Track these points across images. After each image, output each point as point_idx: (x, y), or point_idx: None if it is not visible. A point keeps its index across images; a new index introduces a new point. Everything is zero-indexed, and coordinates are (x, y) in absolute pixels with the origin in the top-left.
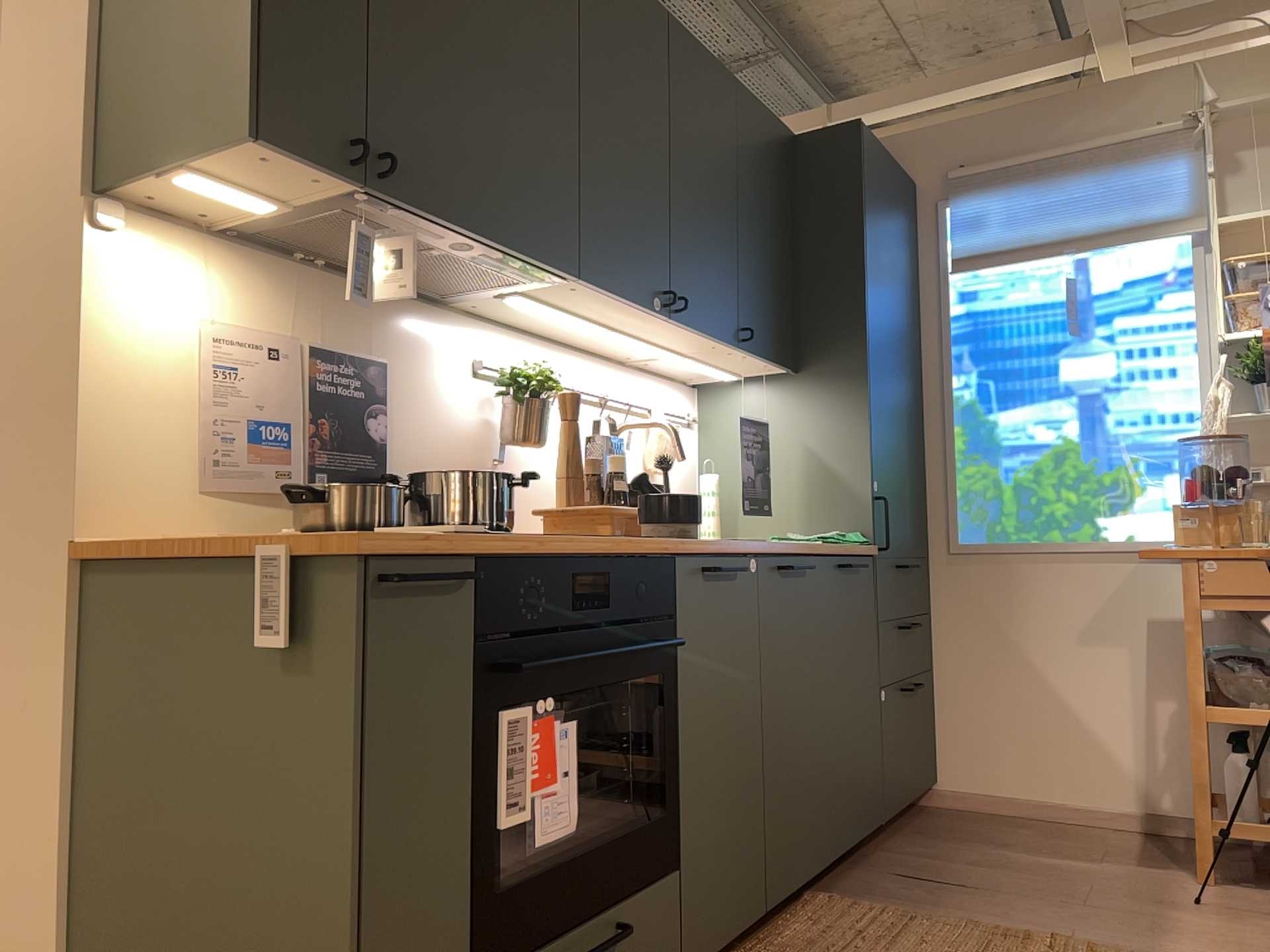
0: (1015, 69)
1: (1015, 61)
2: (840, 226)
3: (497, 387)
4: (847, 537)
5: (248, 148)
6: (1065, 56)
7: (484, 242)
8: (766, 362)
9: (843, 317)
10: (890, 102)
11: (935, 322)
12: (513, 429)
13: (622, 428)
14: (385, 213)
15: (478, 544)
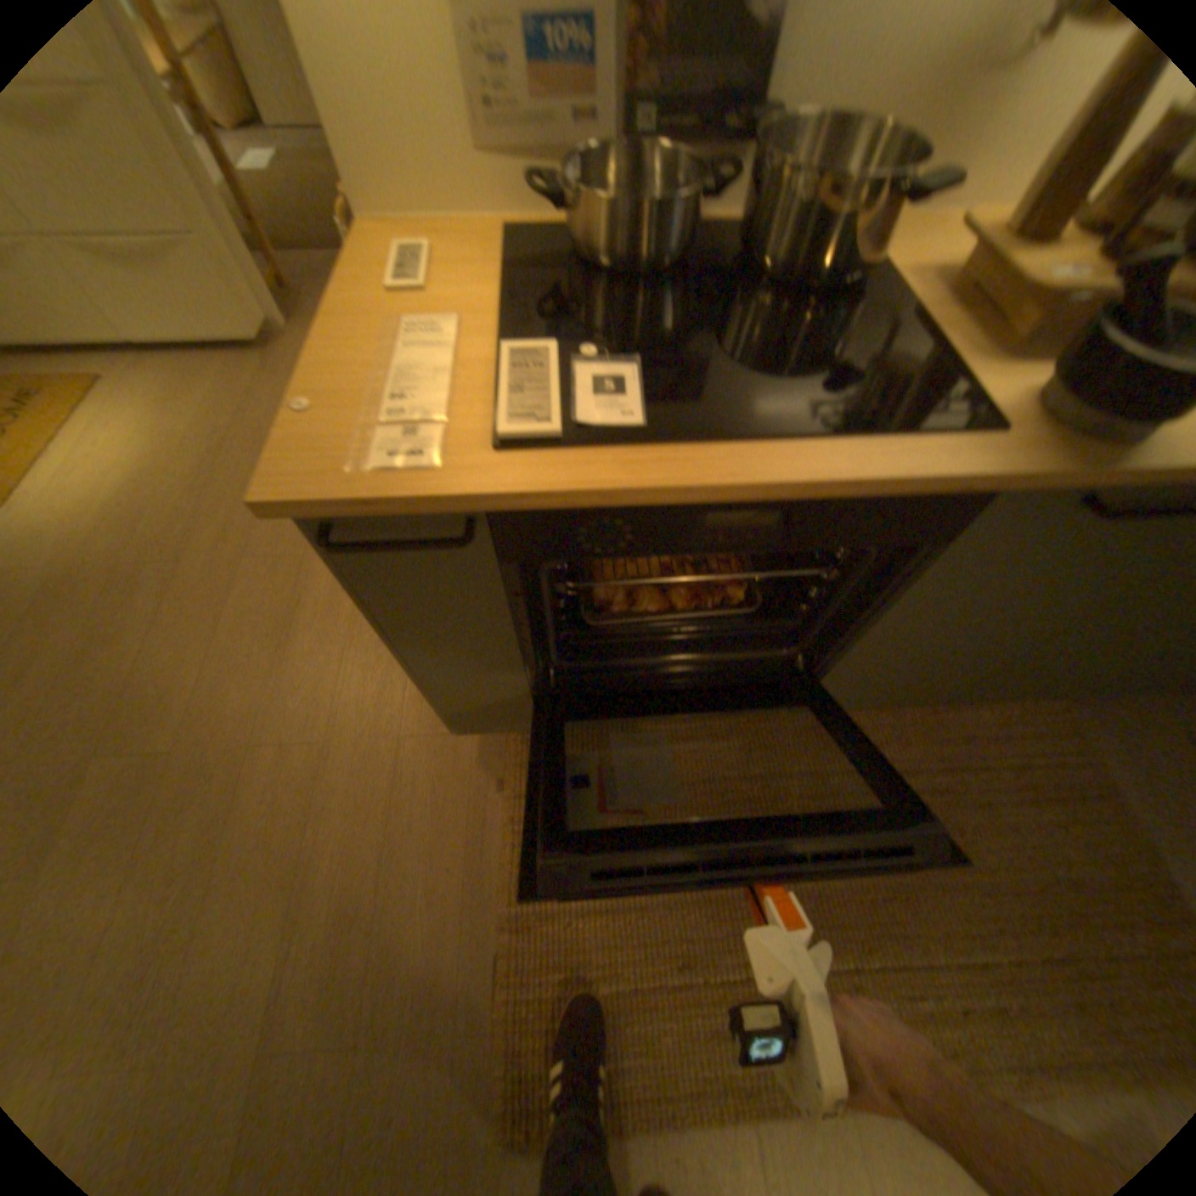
0: None
1: None
2: None
3: None
4: None
5: None
6: None
7: None
8: None
9: None
10: None
11: None
12: None
13: None
14: None
15: (476, 505)
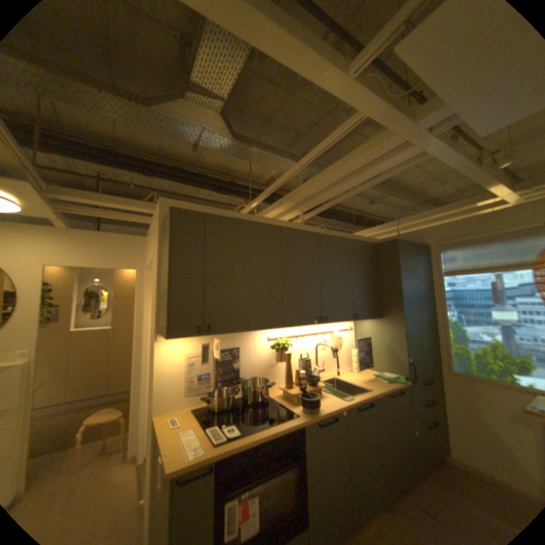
0: (466, 203)
1: (466, 200)
2: (392, 273)
3: (272, 347)
4: (398, 380)
5: (169, 339)
6: (487, 197)
7: (247, 331)
8: (367, 319)
9: (395, 303)
10: (419, 217)
11: (440, 292)
12: (277, 358)
13: (319, 345)
14: (215, 334)
15: (215, 459)
